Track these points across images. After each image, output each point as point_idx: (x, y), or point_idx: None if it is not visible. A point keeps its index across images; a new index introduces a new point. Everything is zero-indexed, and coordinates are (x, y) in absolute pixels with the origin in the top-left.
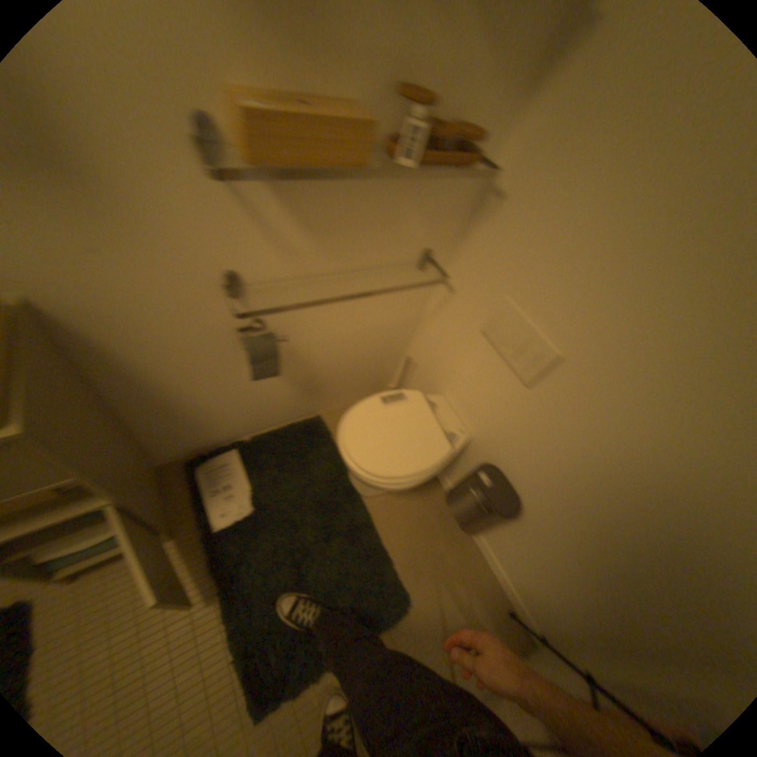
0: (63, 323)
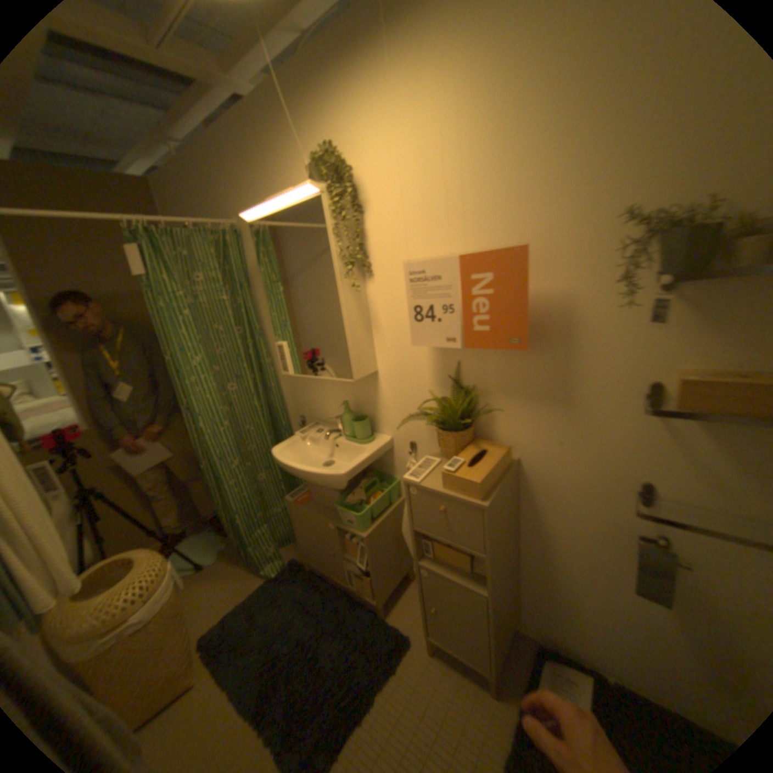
0: (523, 478)
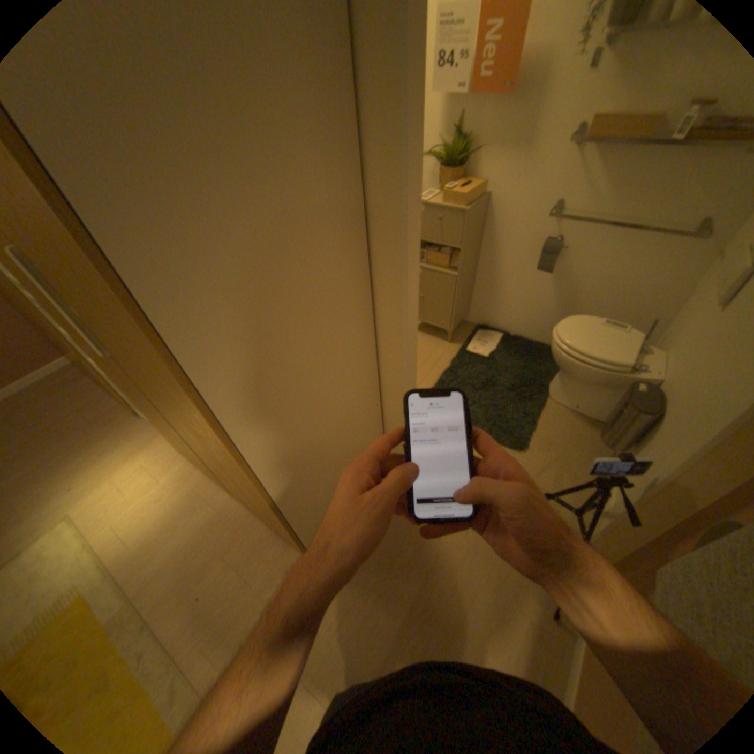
0: (491, 208)
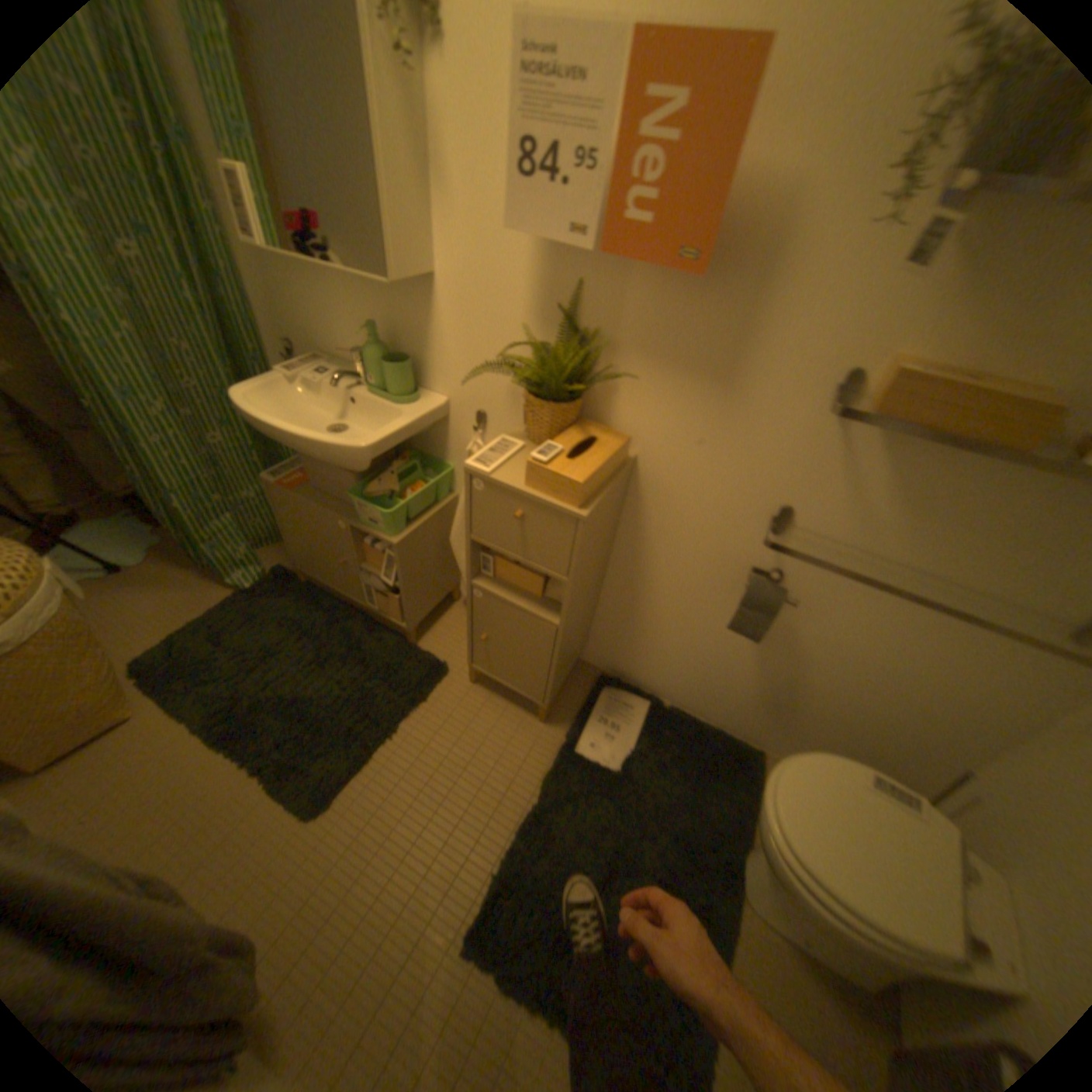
0: (635, 484)
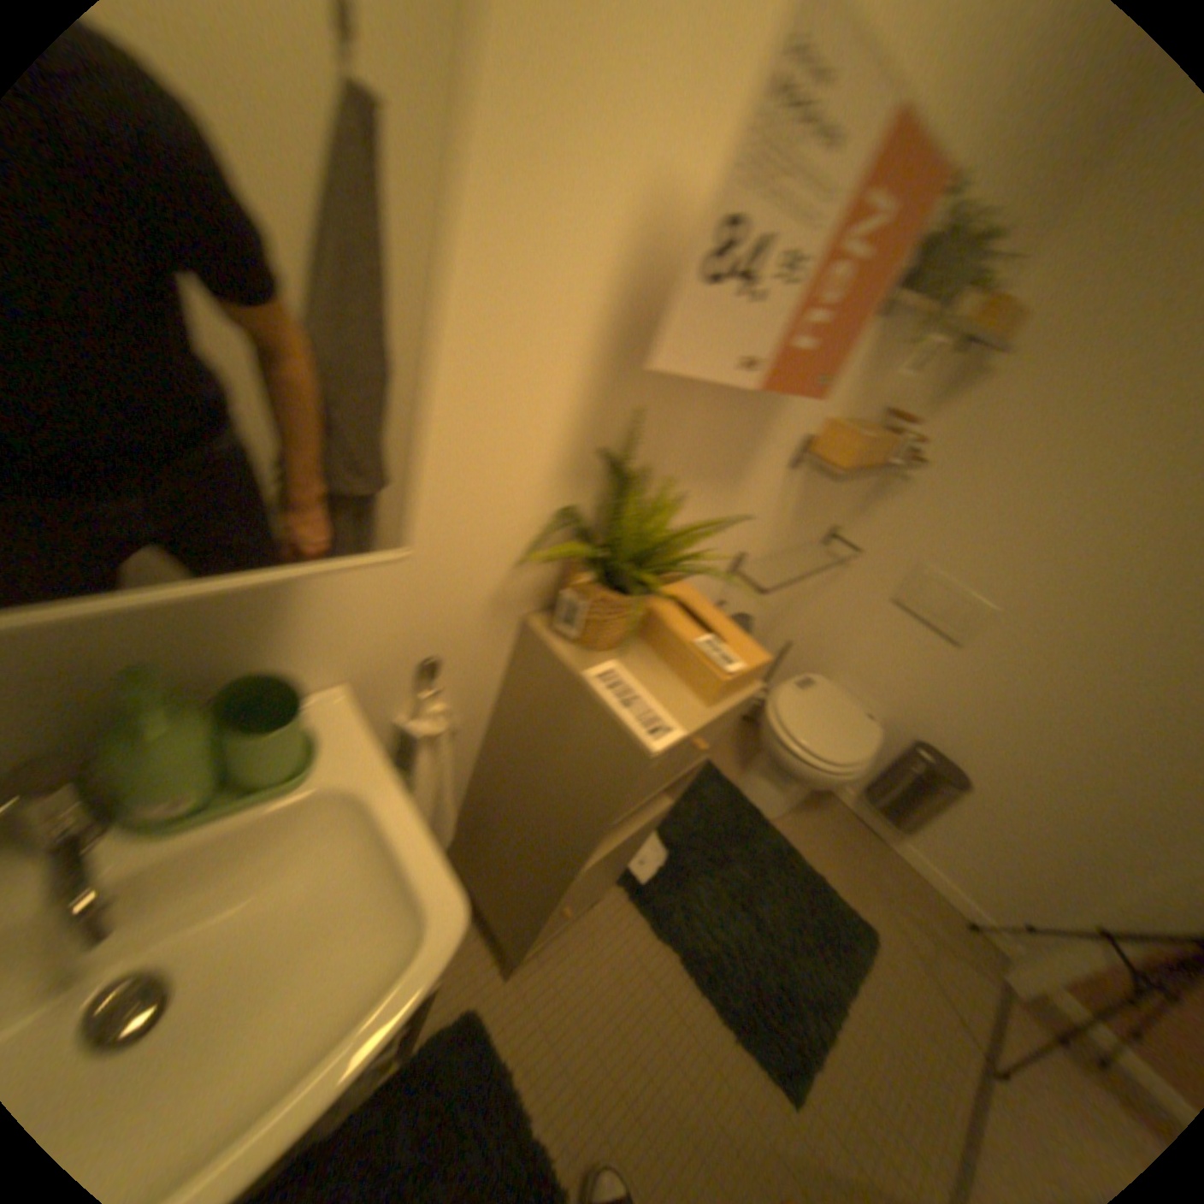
0: None
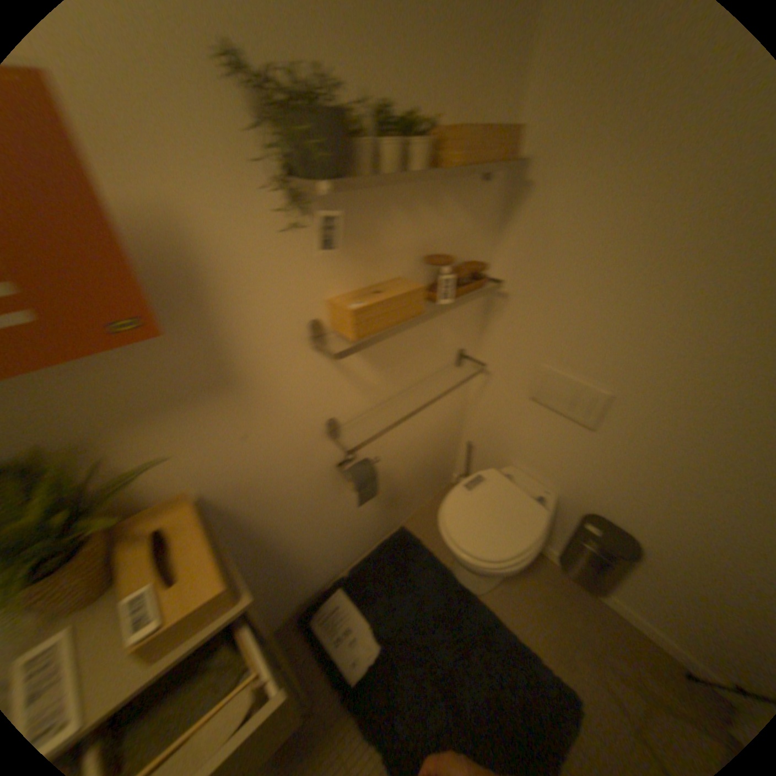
0: (215, 507)
